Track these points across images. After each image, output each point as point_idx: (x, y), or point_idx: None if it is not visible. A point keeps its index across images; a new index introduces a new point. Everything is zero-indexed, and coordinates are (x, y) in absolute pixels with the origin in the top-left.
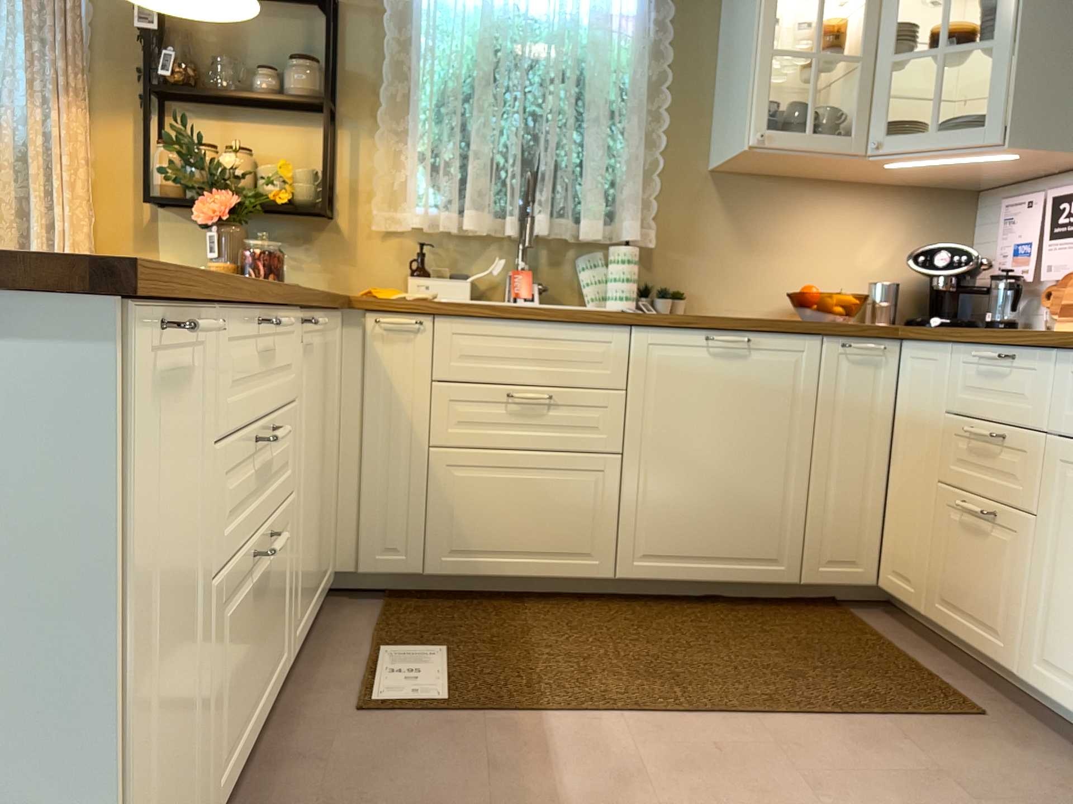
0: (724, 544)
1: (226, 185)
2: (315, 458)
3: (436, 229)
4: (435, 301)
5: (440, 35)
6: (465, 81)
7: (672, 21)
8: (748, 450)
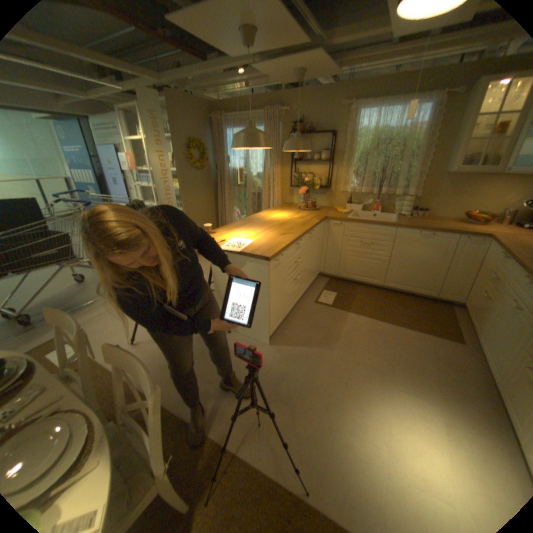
0: (415, 283)
1: (305, 185)
2: (313, 254)
3: (354, 191)
4: (346, 217)
5: (362, 137)
6: (367, 149)
7: (440, 123)
8: (427, 262)
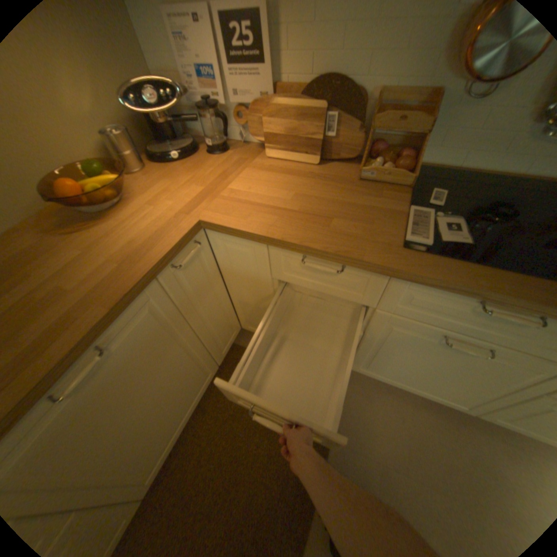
0: (181, 411)
1: None
2: None
3: None
4: None
5: None
6: None
7: None
8: (160, 379)
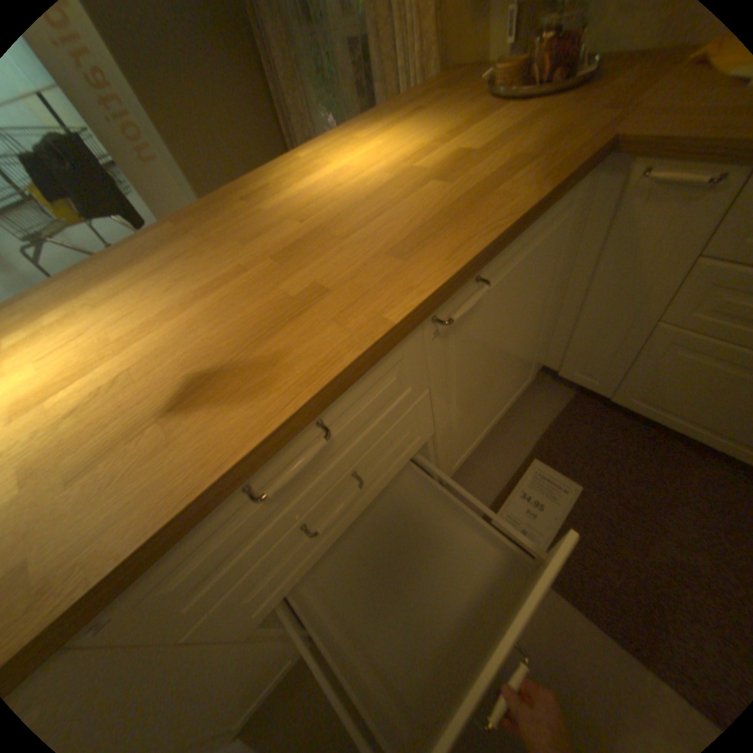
0: None
1: None
2: (498, 359)
3: None
4: None
5: None
6: None
7: None
8: None
